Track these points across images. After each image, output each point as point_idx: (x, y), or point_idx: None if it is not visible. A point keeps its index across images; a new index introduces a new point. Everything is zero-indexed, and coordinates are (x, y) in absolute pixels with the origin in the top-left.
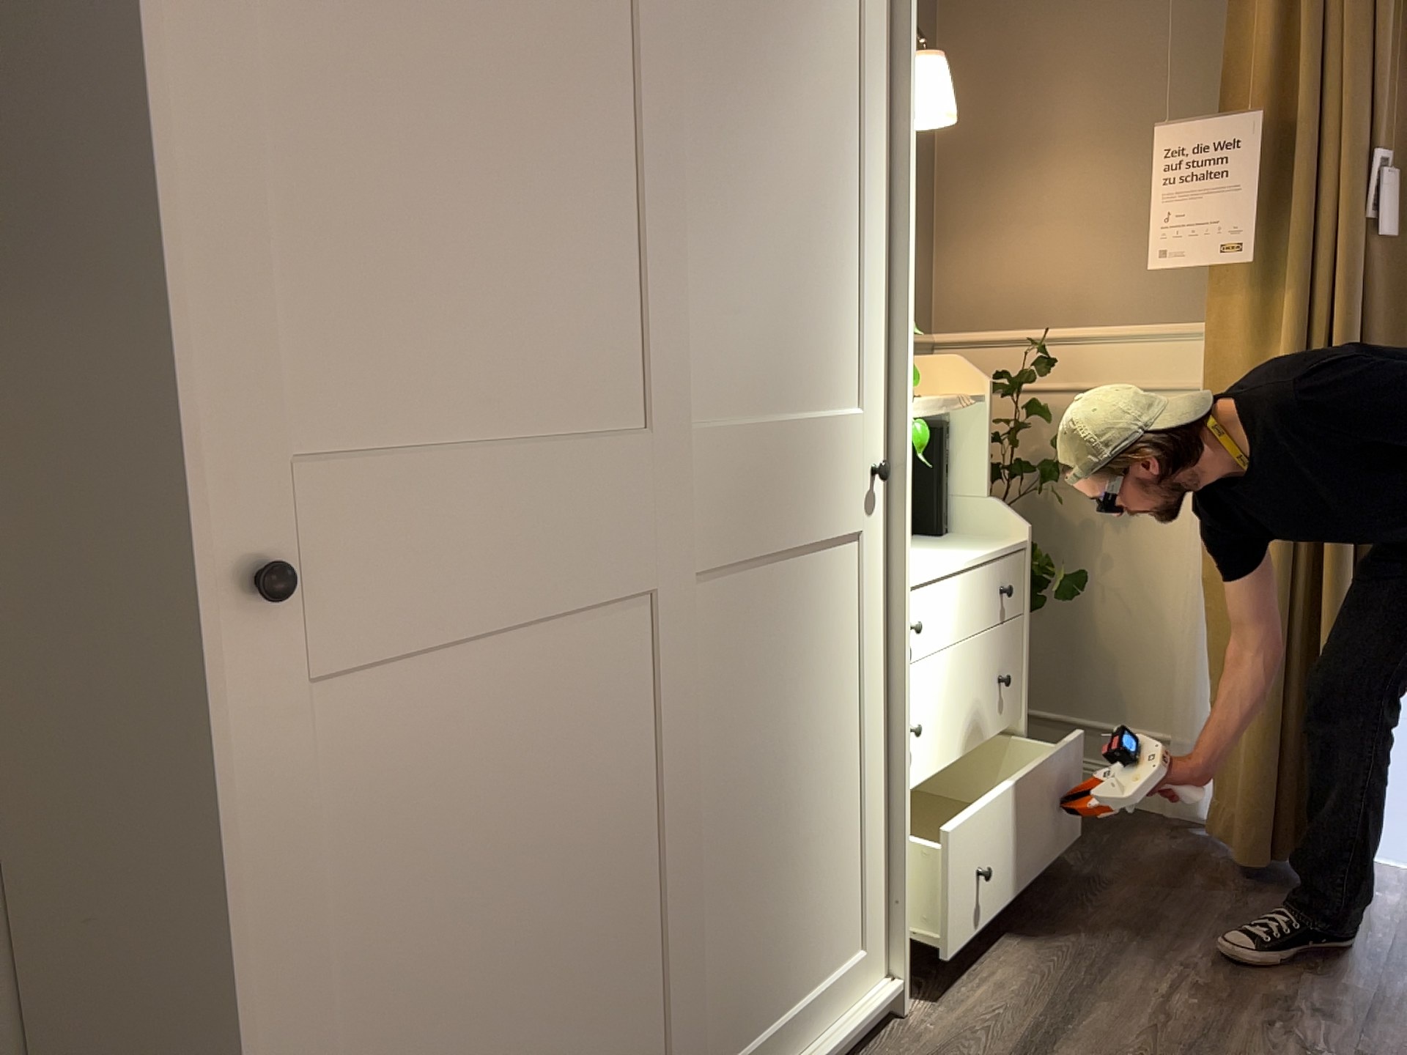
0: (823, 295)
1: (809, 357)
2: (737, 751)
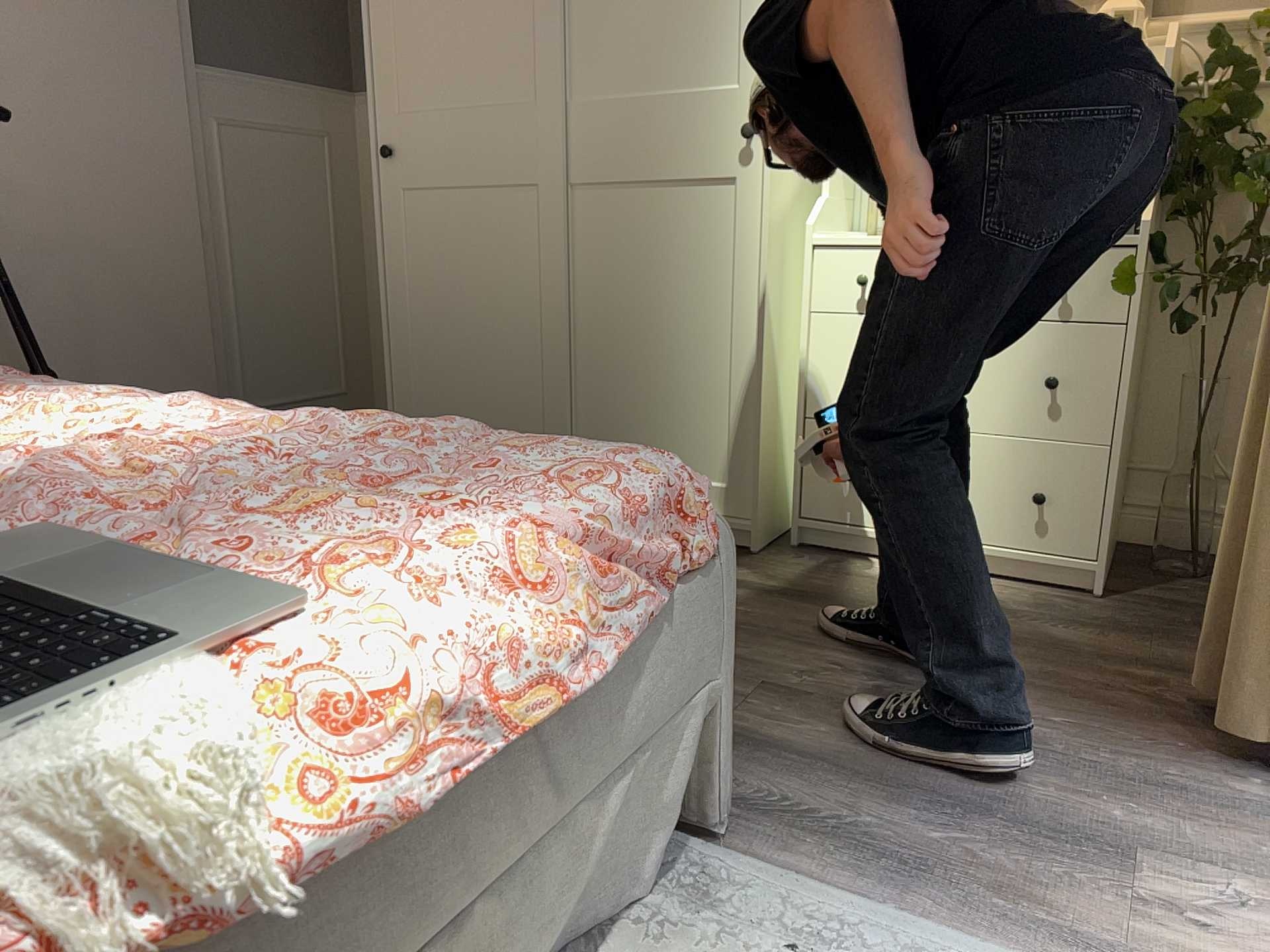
0: None
1: (685, 42)
2: (608, 305)
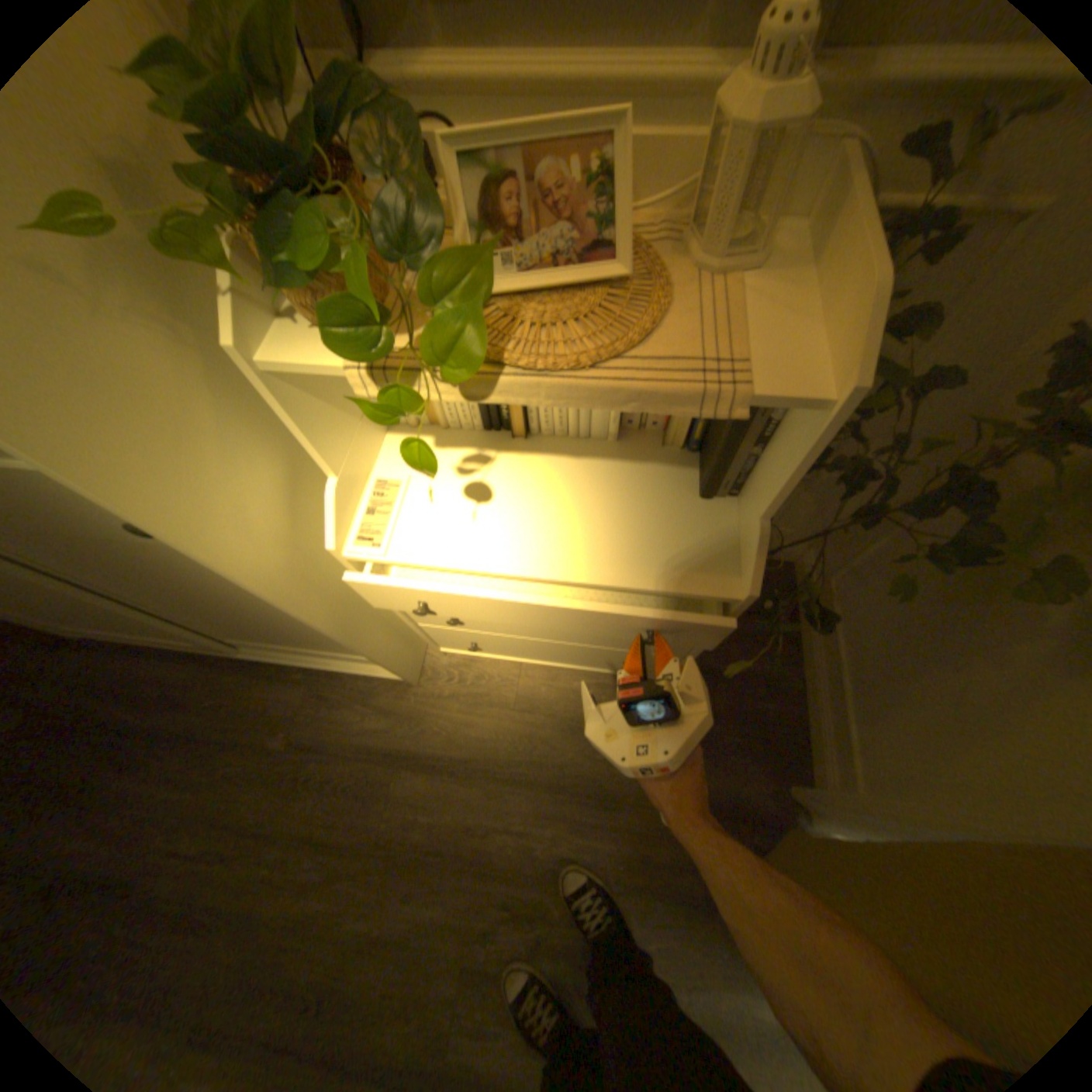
0: None
1: None
2: (139, 592)
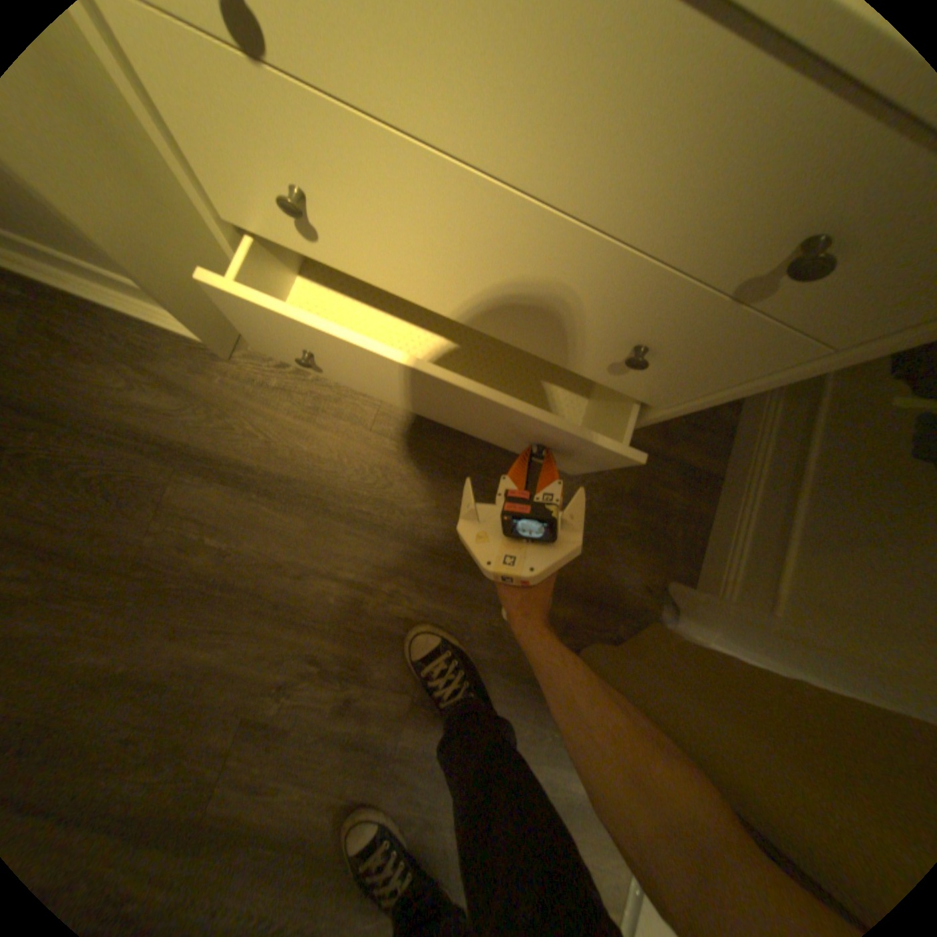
0: None
1: None
2: None
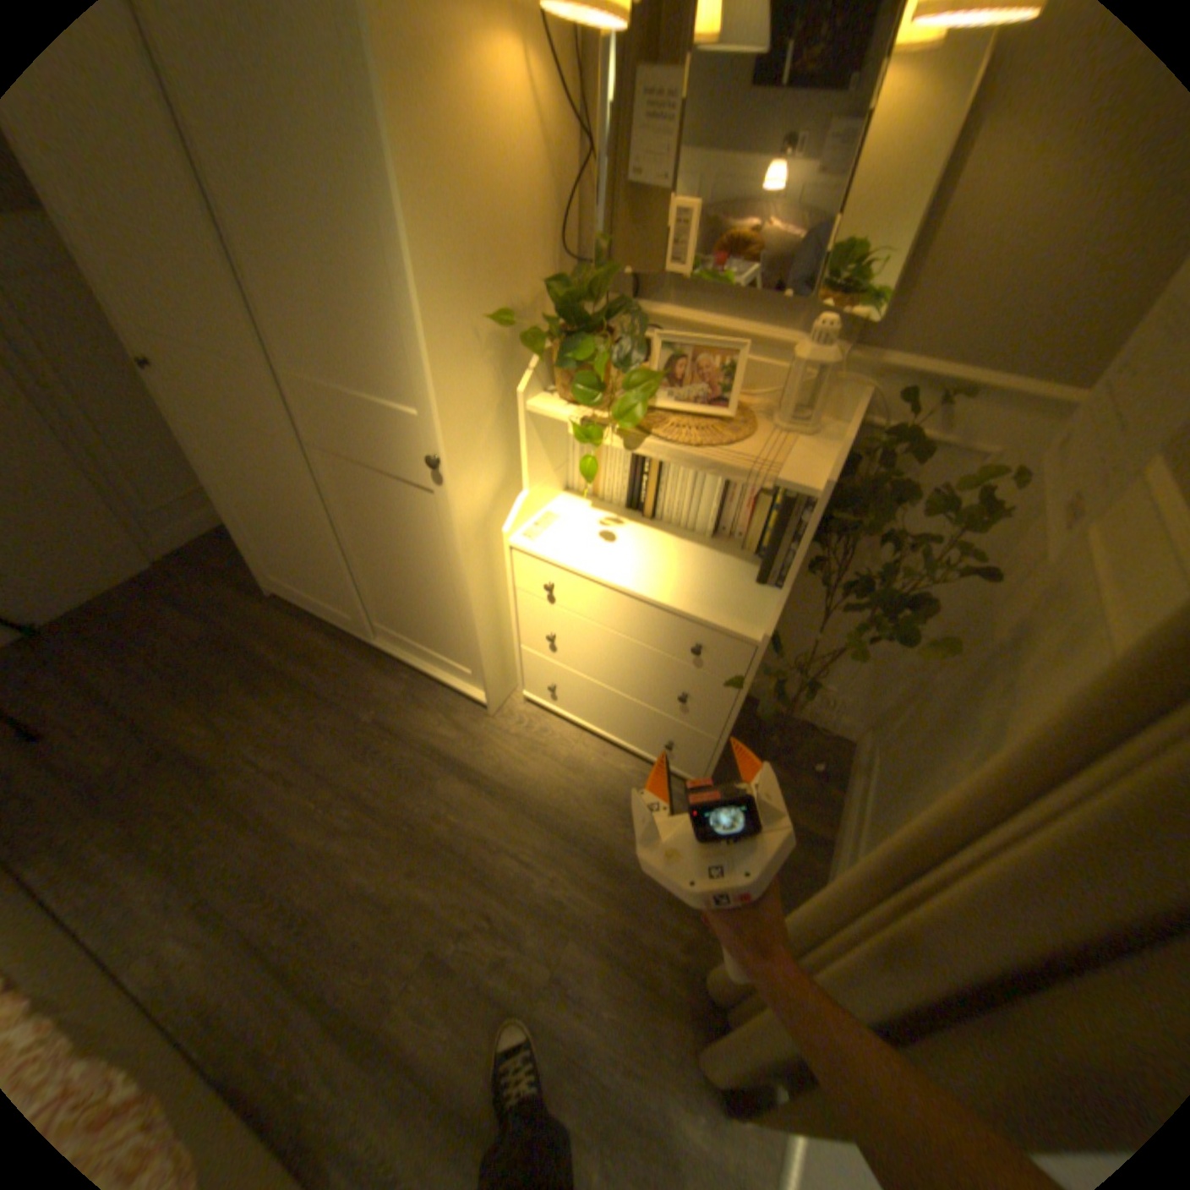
0: (363, 301)
1: (361, 349)
2: (364, 540)
